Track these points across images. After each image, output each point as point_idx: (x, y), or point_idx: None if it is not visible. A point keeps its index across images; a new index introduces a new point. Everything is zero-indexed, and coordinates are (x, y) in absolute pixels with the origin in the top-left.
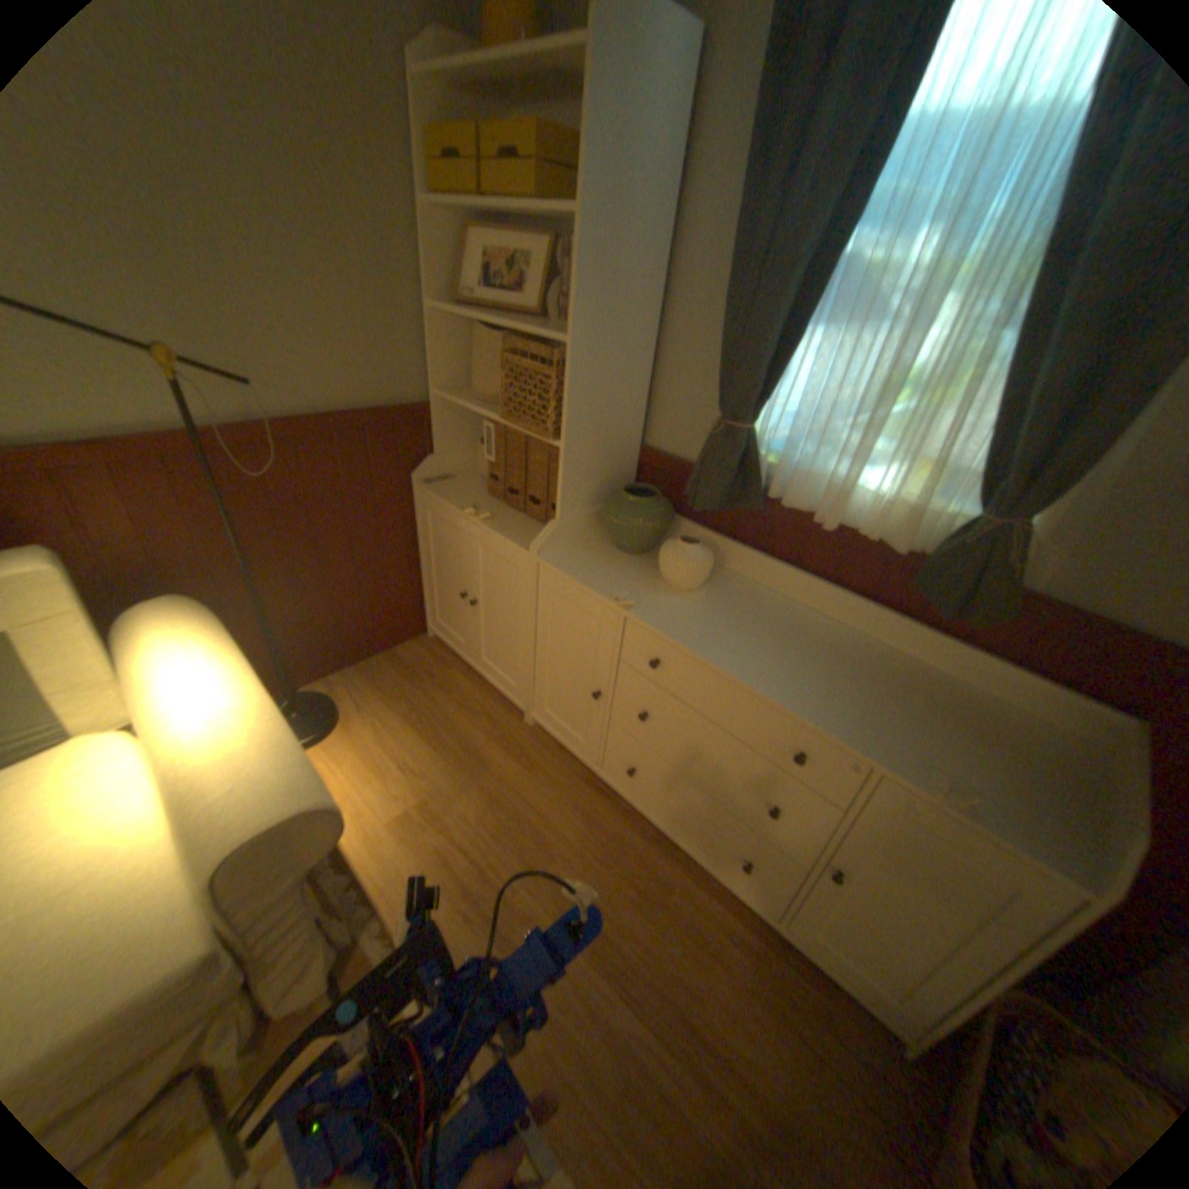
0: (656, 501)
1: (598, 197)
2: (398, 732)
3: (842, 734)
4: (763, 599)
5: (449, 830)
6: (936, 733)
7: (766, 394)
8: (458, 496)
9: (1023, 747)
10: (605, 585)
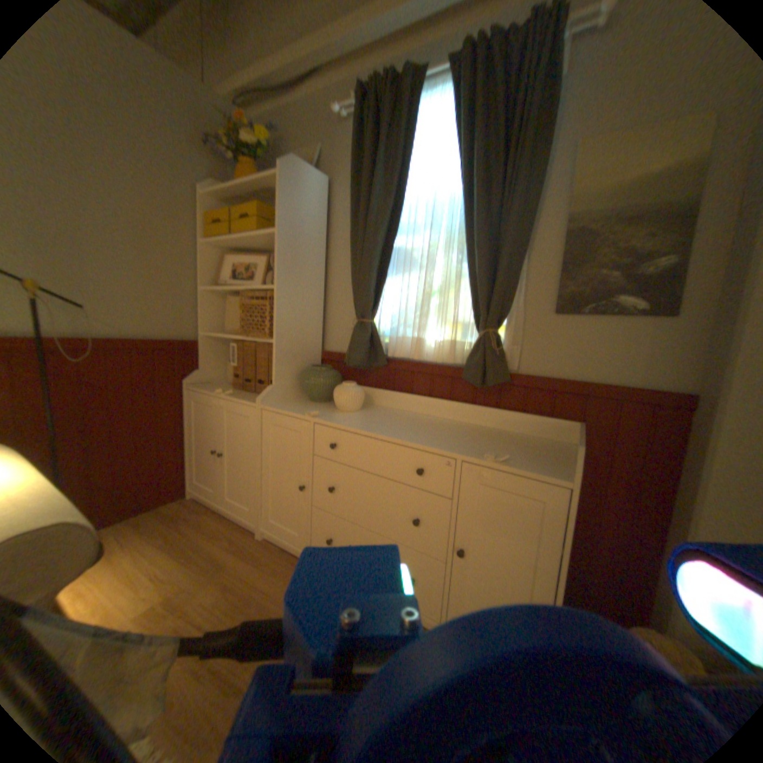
0: (330, 369)
1: (285, 227)
2: (153, 558)
3: (438, 448)
4: (396, 413)
5: (188, 616)
6: (489, 444)
7: (376, 304)
8: (213, 389)
9: (534, 446)
10: (302, 412)
